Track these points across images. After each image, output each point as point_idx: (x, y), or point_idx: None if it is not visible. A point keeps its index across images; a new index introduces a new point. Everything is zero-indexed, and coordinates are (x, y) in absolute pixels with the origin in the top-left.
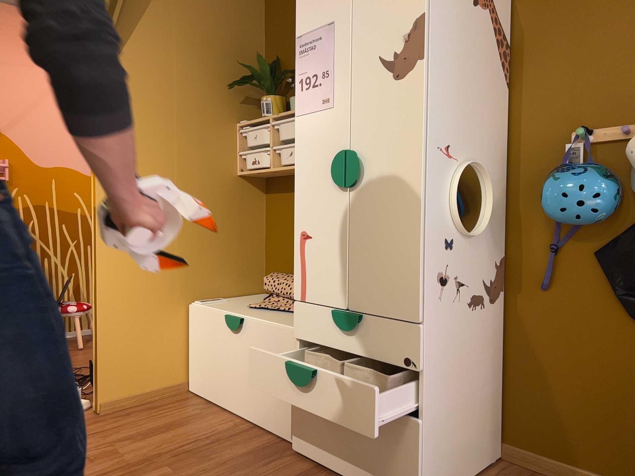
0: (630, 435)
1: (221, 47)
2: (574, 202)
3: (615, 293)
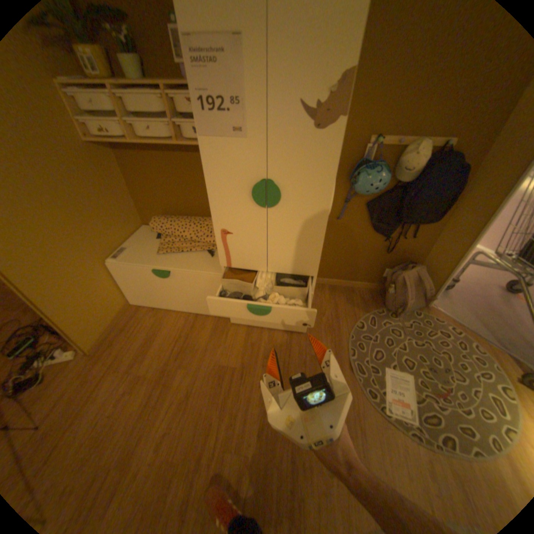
0: (360, 268)
1: None
2: (374, 189)
3: (371, 222)
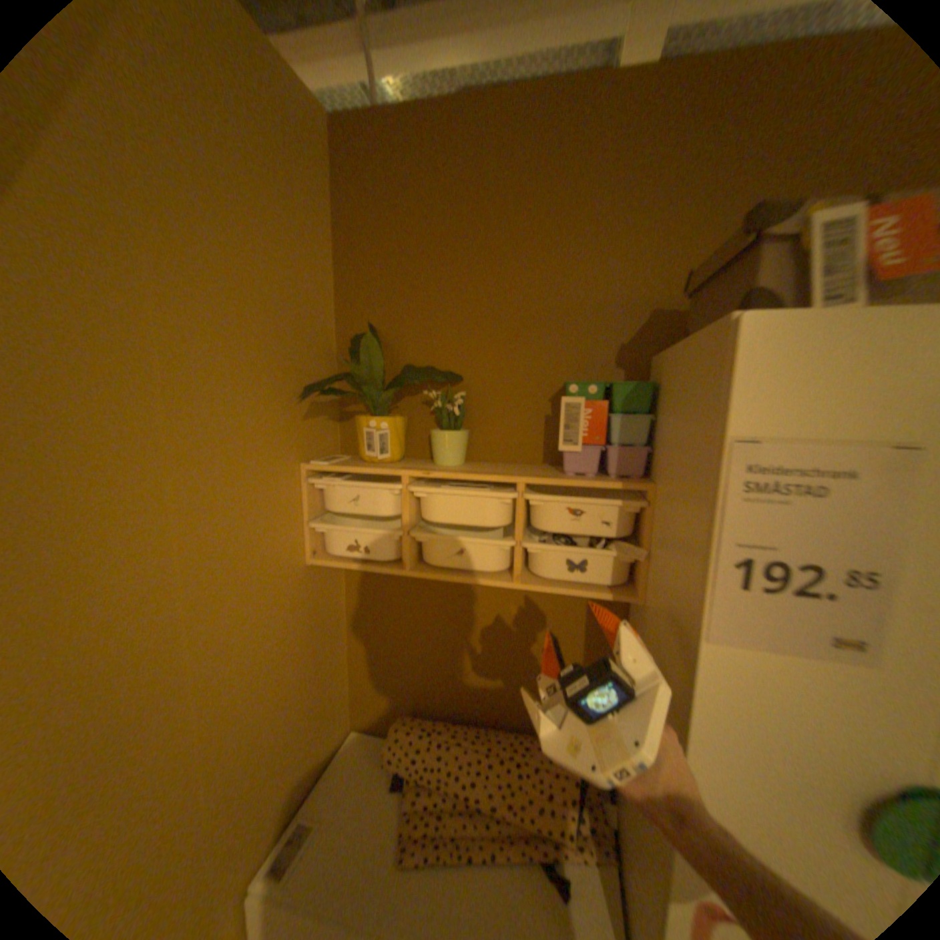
0: None
1: (262, 294)
2: None
3: None
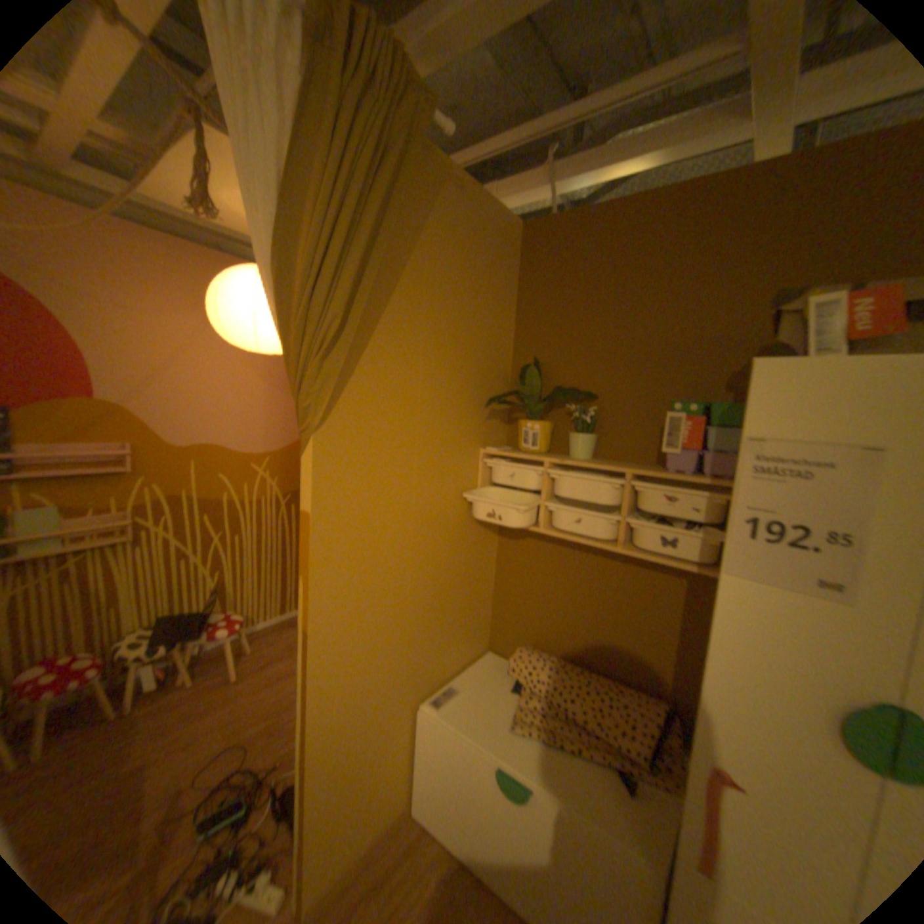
0: None
1: (471, 343)
2: None
3: None
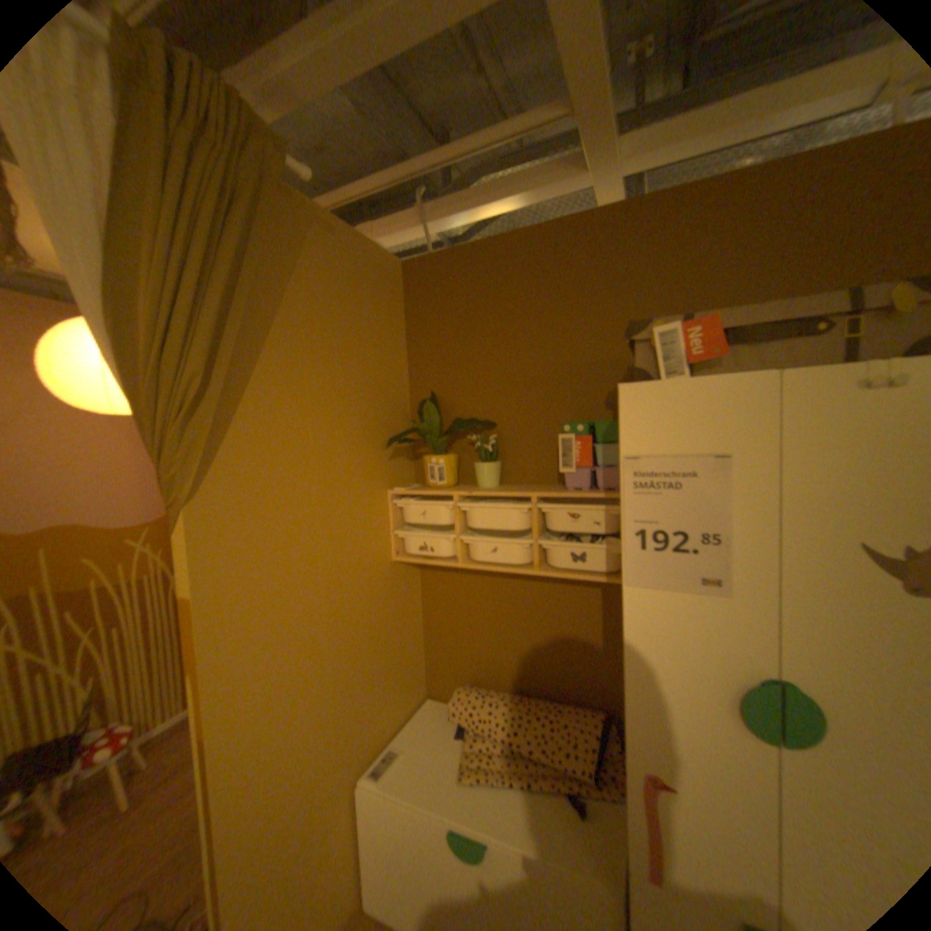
0: None
1: (363, 385)
2: None
3: None
